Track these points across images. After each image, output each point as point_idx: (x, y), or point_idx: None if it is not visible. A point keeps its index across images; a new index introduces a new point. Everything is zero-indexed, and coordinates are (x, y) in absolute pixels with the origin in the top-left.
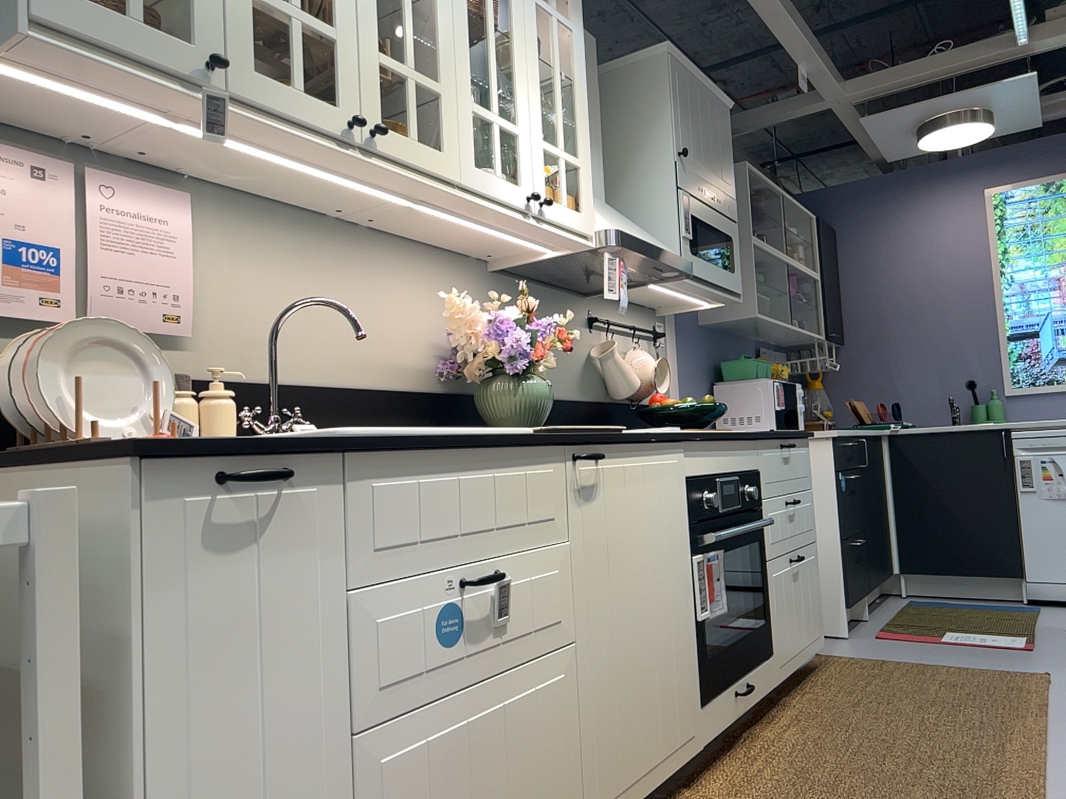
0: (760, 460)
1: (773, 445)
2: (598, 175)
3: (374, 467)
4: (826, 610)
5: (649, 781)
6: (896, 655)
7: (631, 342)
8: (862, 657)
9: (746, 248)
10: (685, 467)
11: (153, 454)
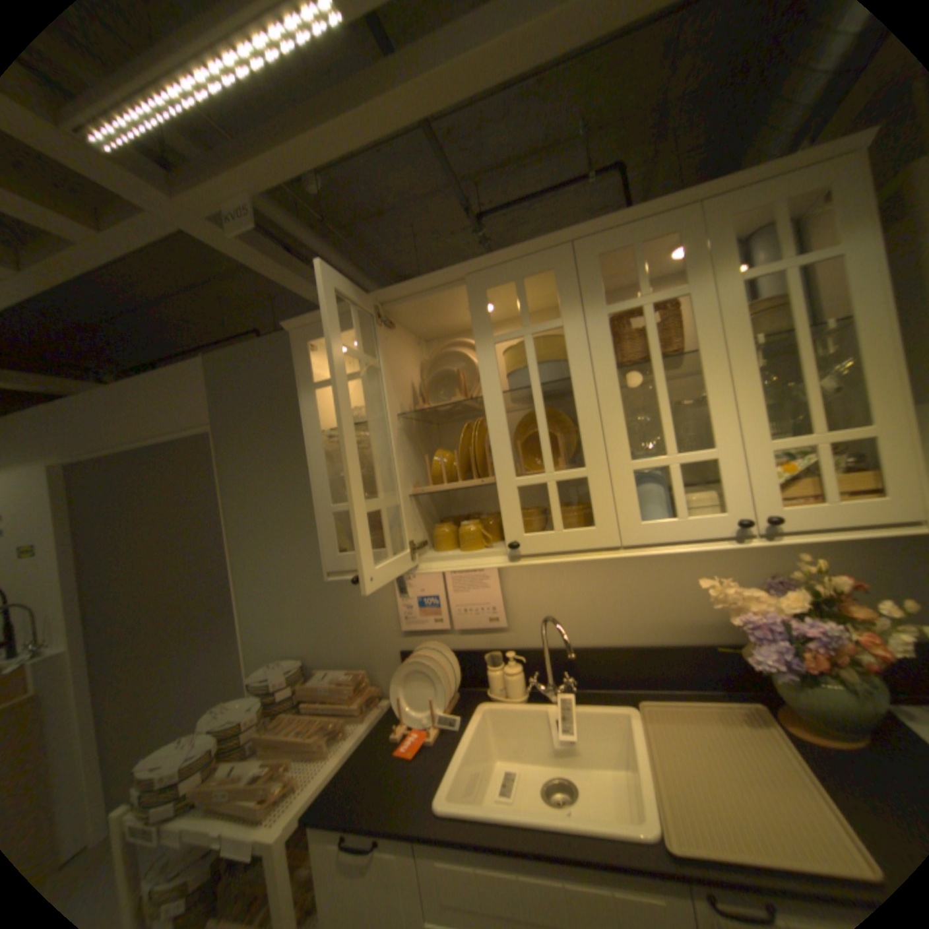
0: None
1: None
2: None
3: (439, 855)
4: None
5: None
6: None
7: None
8: None
9: None
10: None
11: (309, 829)
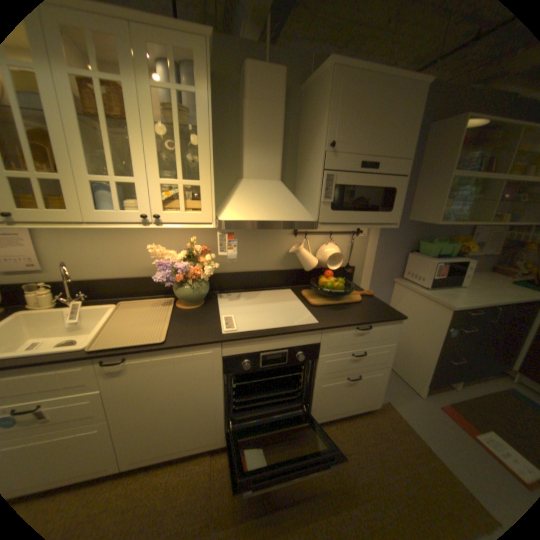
0: (321, 339)
1: (343, 329)
2: (272, 165)
3: None
4: (419, 382)
5: (172, 456)
6: (428, 432)
7: (329, 238)
8: (405, 421)
9: (454, 175)
10: (222, 352)
11: None
